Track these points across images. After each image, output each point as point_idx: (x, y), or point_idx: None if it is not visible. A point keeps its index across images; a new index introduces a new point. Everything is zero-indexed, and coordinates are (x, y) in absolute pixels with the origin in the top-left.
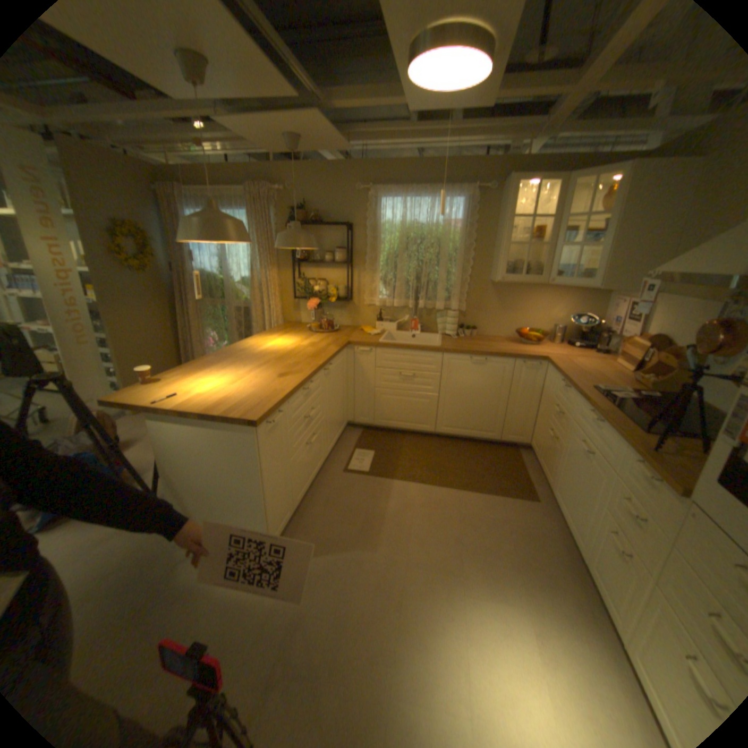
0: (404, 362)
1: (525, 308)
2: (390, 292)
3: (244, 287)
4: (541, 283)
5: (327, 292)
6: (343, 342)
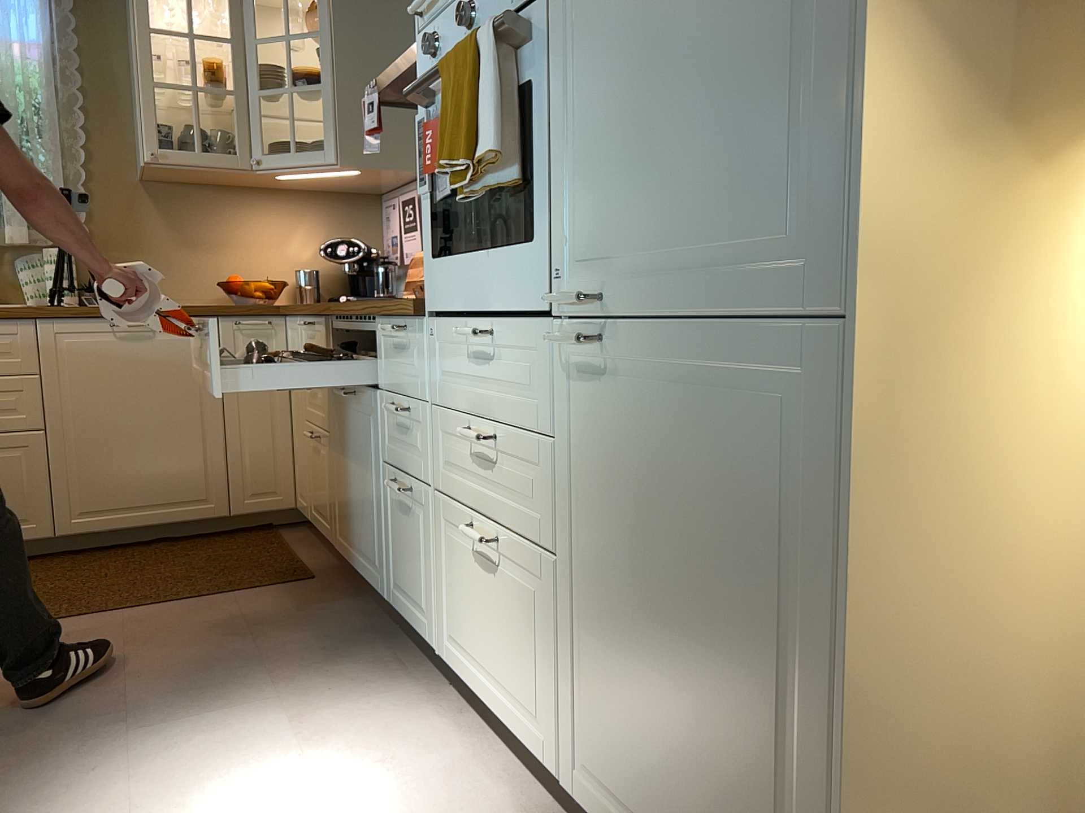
0: None
1: (233, 241)
2: None
3: None
4: (252, 189)
5: None
6: None
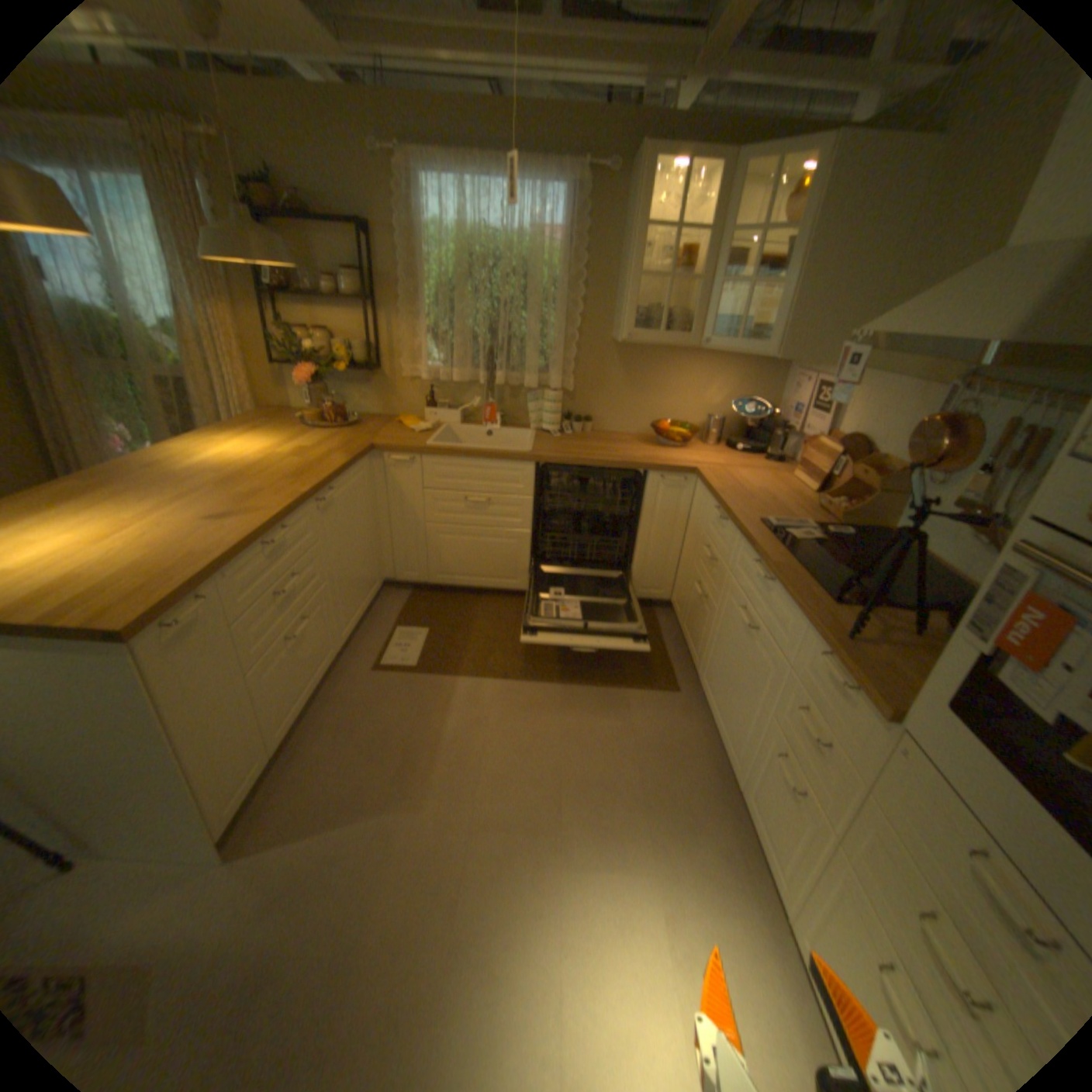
0: (472, 480)
1: (666, 389)
2: (447, 356)
3: (169, 340)
4: (690, 347)
5: (330, 354)
6: (361, 447)
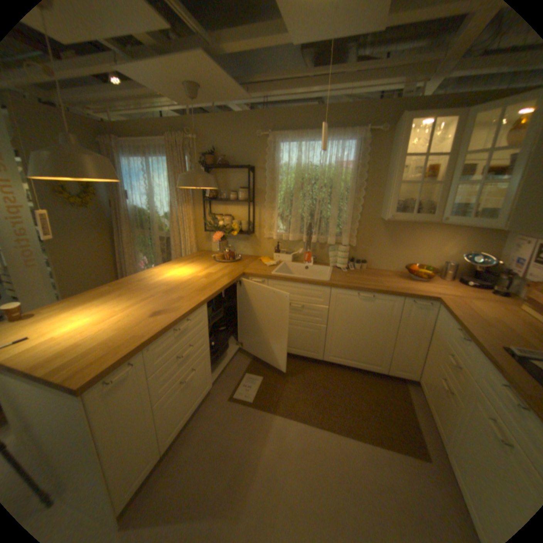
0: (294, 293)
1: (416, 245)
2: (287, 227)
3: (167, 221)
4: (433, 221)
5: (231, 227)
6: (238, 273)
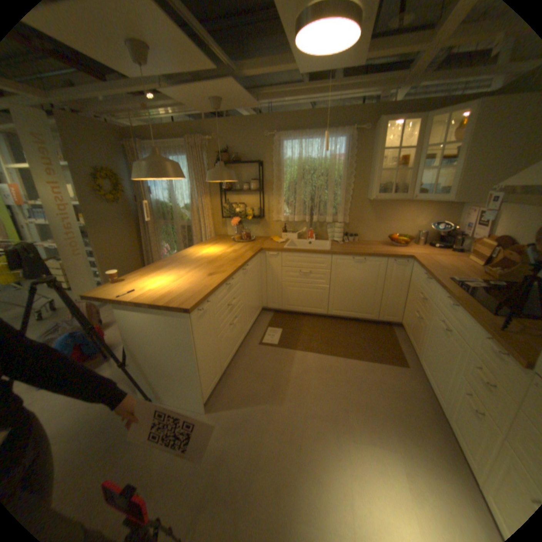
0: (302, 262)
1: (395, 219)
2: (292, 211)
3: (187, 211)
4: (407, 199)
5: (245, 213)
6: (257, 249)
